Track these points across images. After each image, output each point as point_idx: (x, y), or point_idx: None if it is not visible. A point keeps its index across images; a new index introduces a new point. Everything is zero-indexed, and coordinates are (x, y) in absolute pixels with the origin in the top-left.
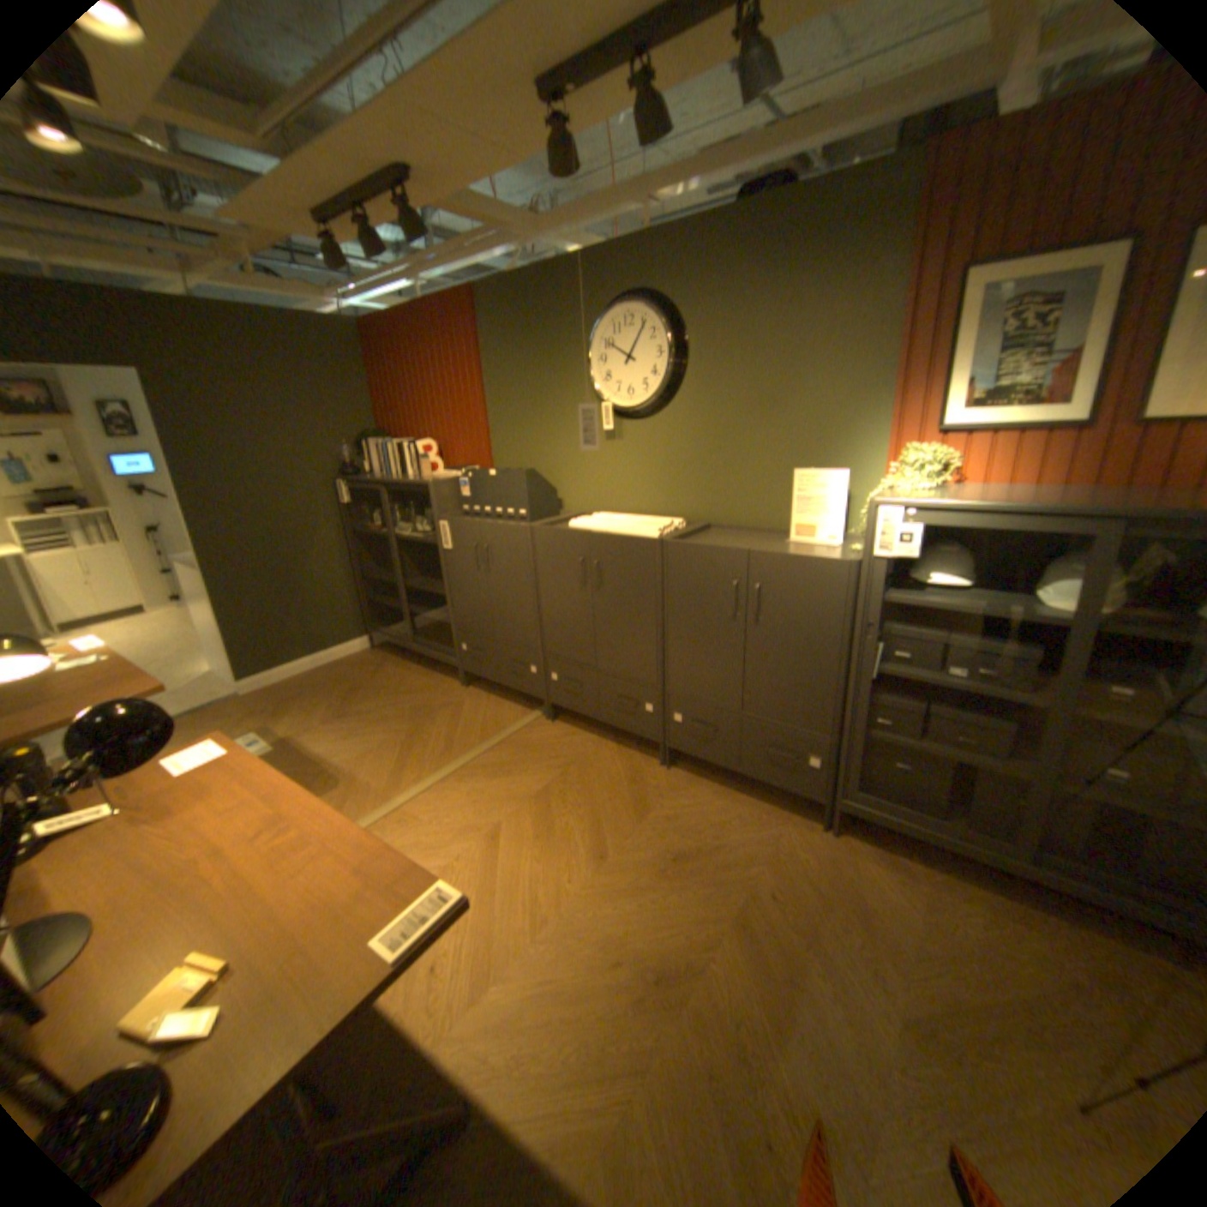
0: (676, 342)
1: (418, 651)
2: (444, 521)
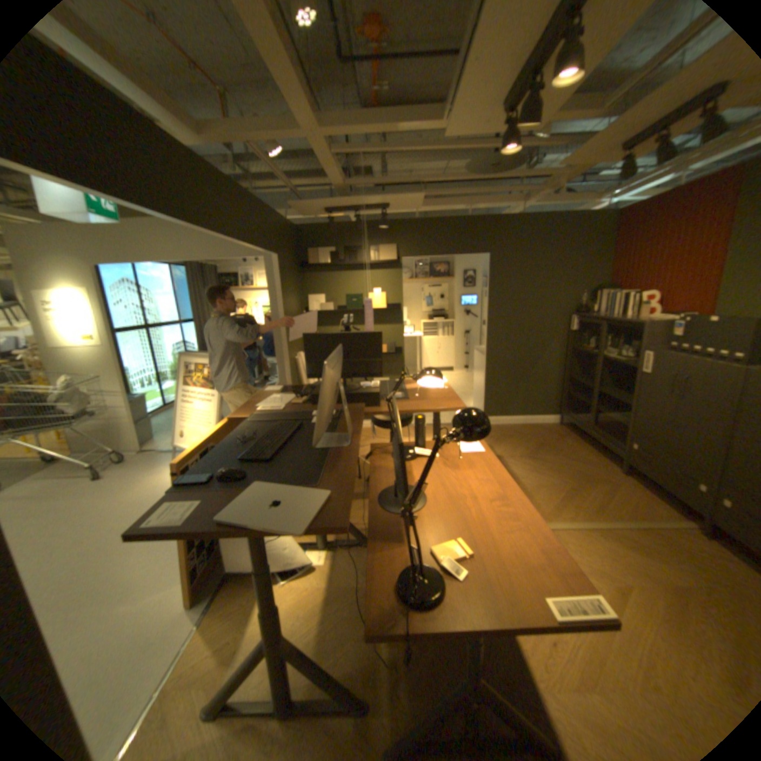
0: None
1: (595, 436)
2: (652, 351)
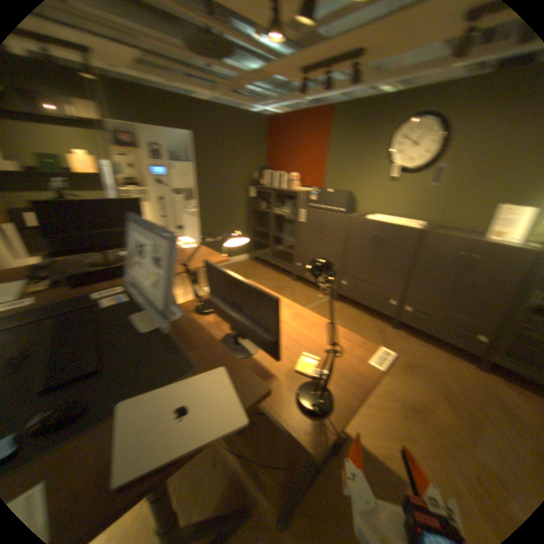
0: (447, 138)
1: (275, 263)
2: (305, 209)
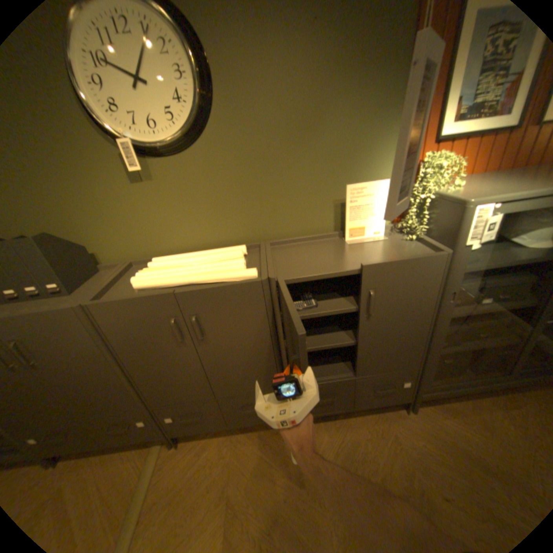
0: (197, 59)
1: None
2: None
